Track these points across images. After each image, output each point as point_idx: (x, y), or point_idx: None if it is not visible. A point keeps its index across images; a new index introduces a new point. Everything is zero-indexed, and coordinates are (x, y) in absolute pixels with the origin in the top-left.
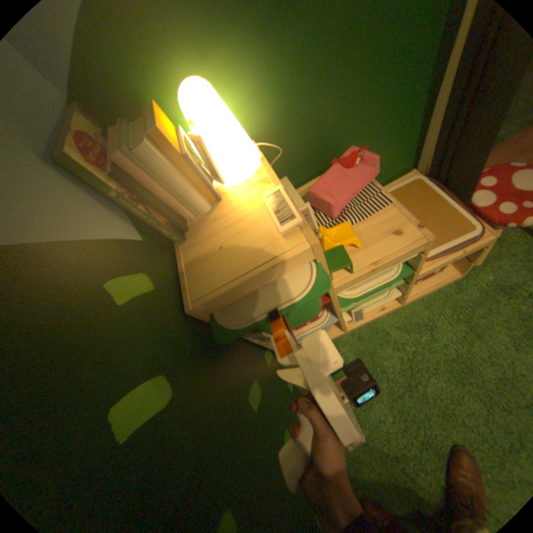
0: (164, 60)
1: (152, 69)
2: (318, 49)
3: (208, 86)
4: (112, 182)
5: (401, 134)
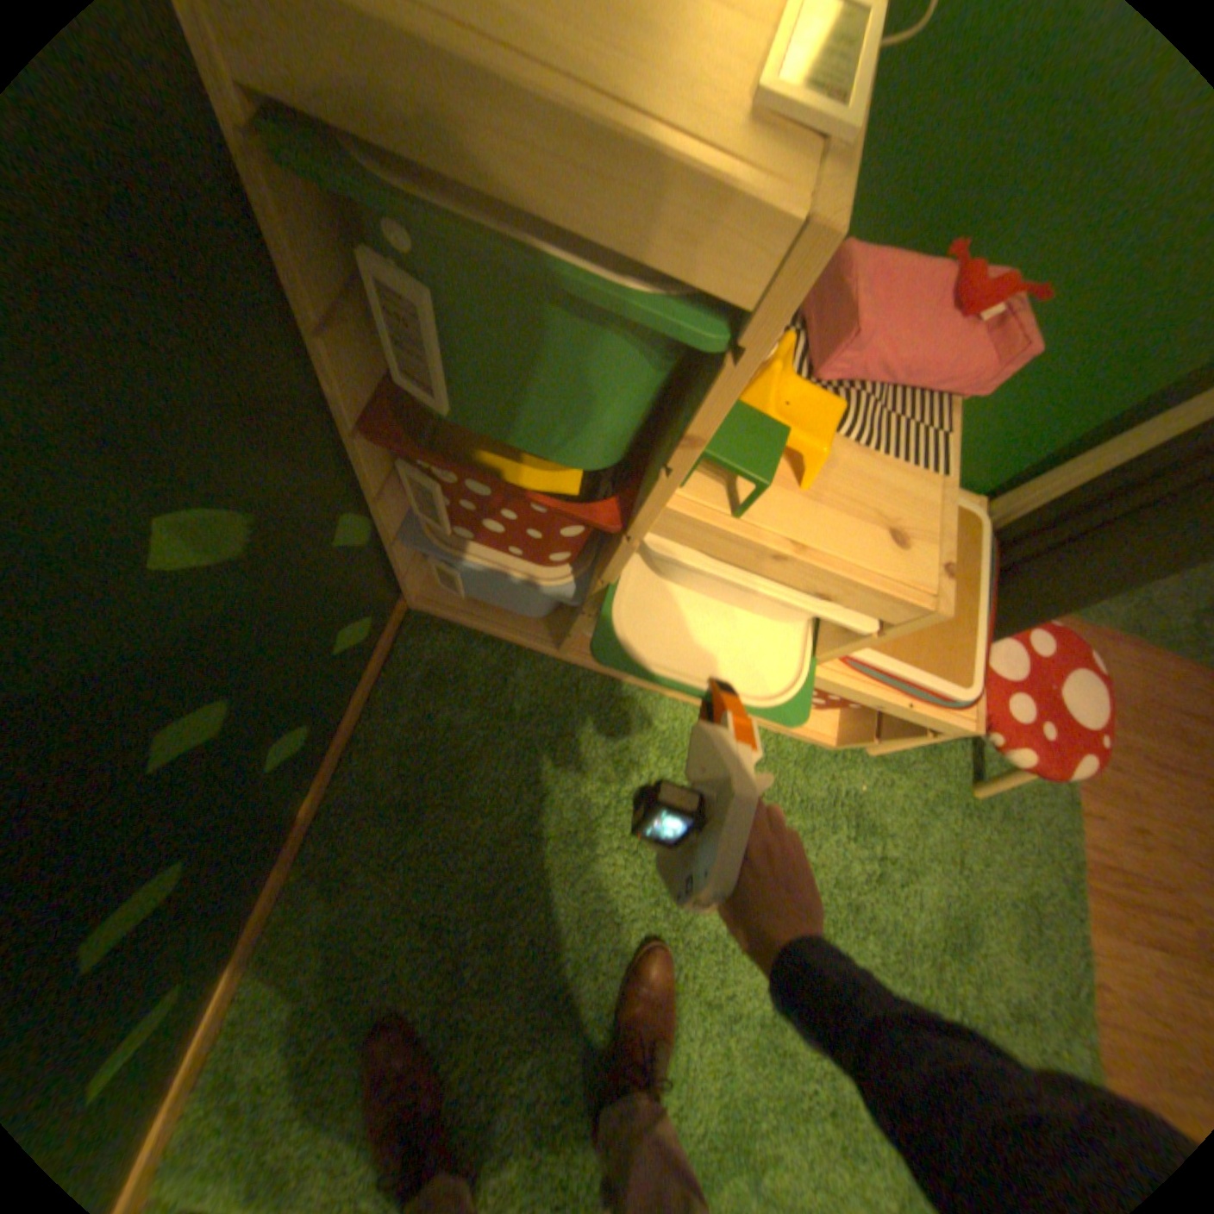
0: None
1: None
2: None
3: None
4: None
5: (1071, 396)
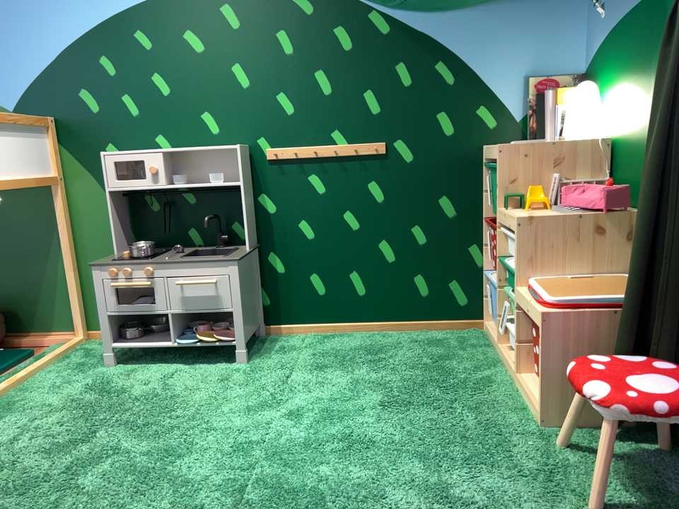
0: (605, 75)
1: (601, 77)
2: (648, 105)
3: (586, 89)
4: (529, 97)
5: None
